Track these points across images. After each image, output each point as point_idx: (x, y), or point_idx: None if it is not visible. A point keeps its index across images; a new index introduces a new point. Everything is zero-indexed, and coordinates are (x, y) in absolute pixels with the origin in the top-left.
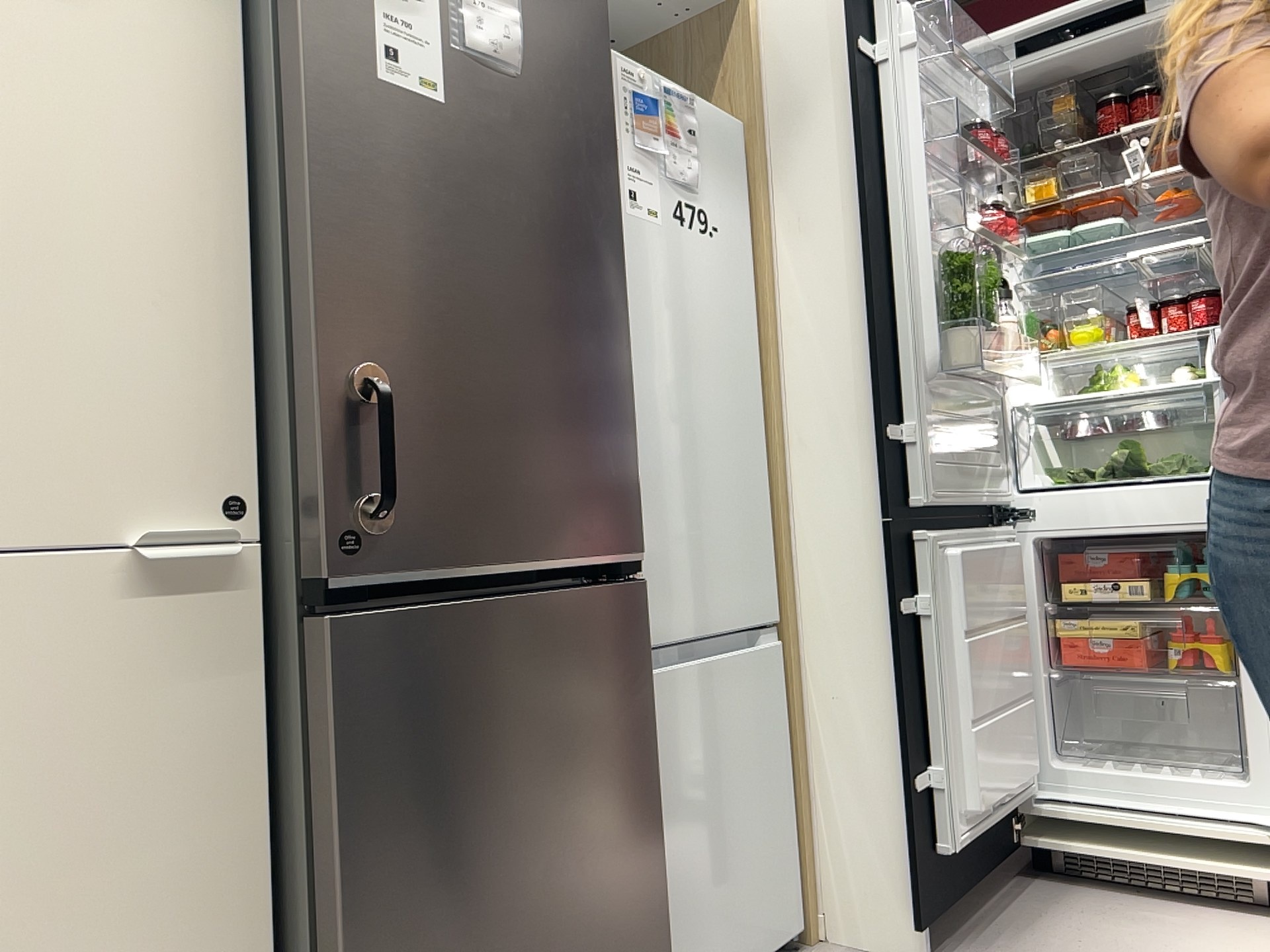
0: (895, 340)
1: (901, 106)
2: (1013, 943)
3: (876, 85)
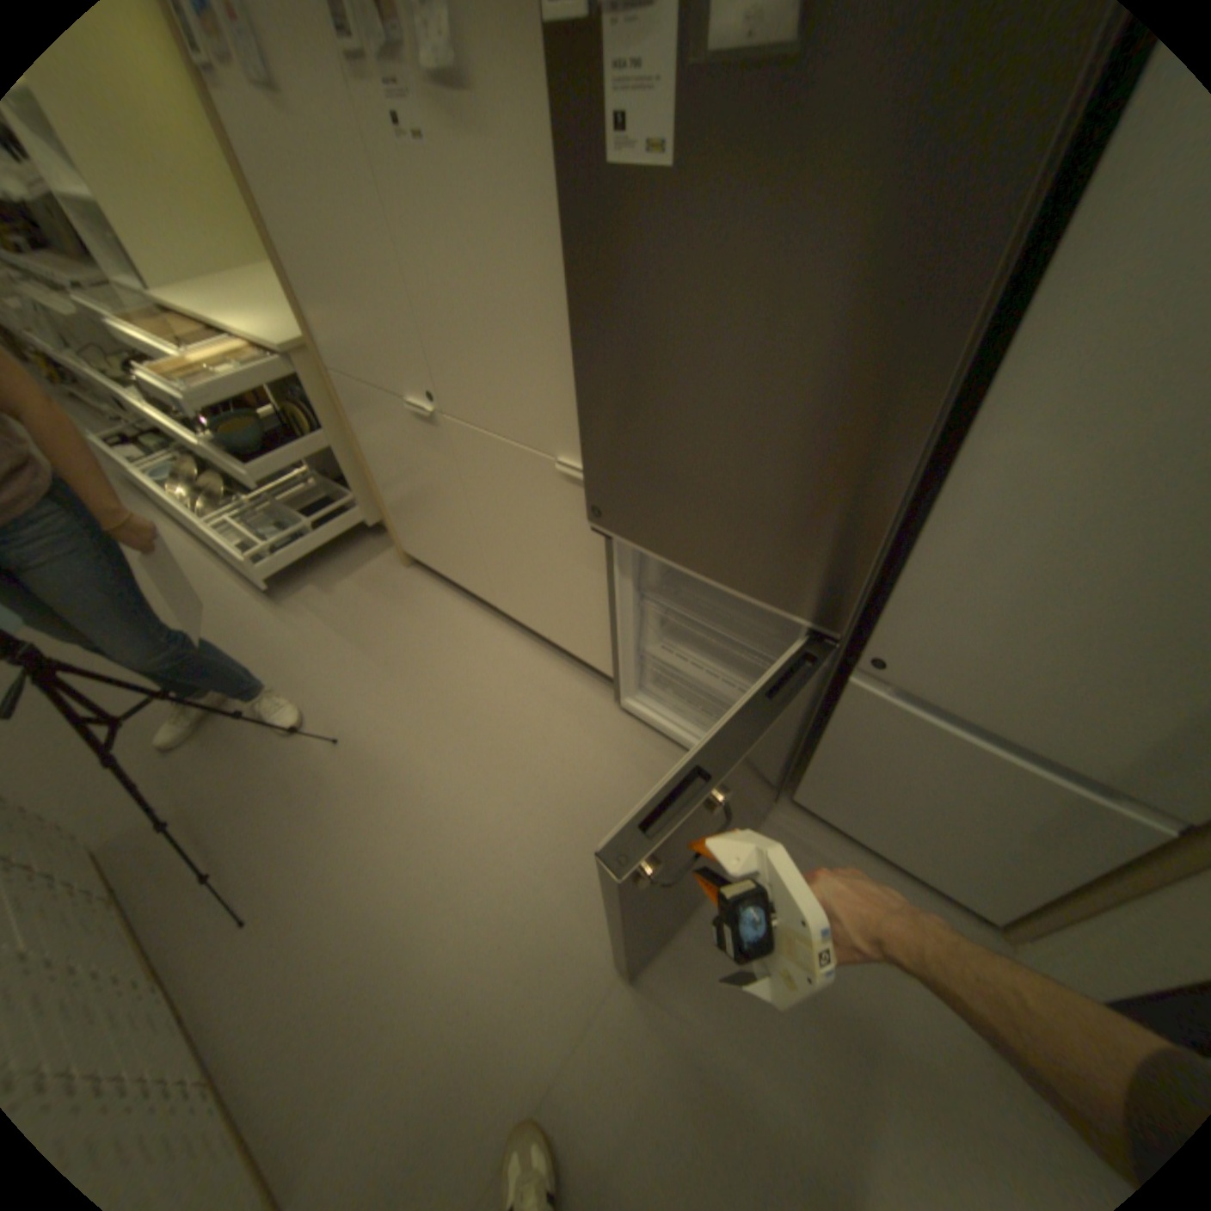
0: None
1: None
2: None
3: None
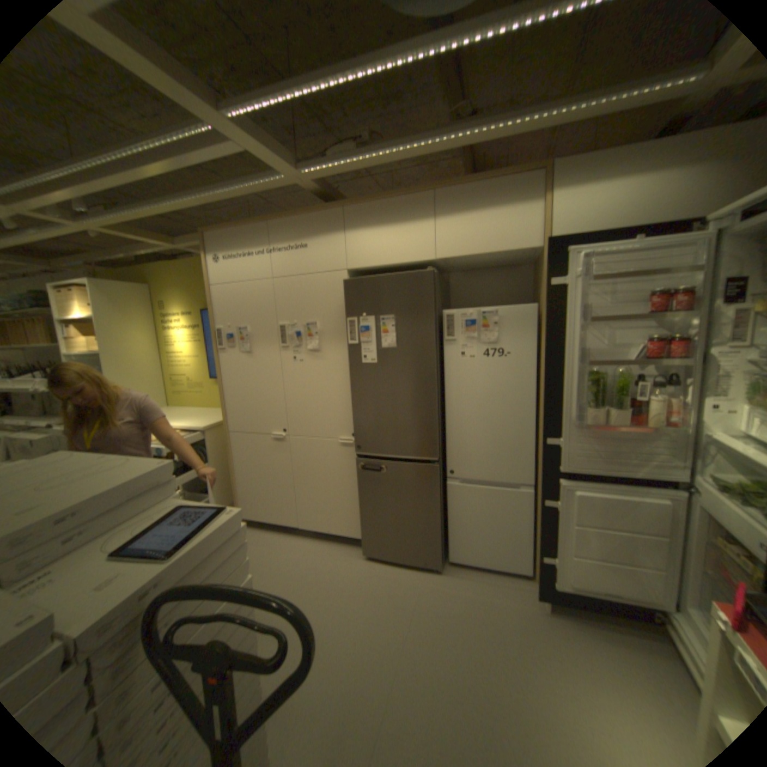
0: (561, 406)
1: (572, 305)
2: (587, 639)
3: (565, 295)
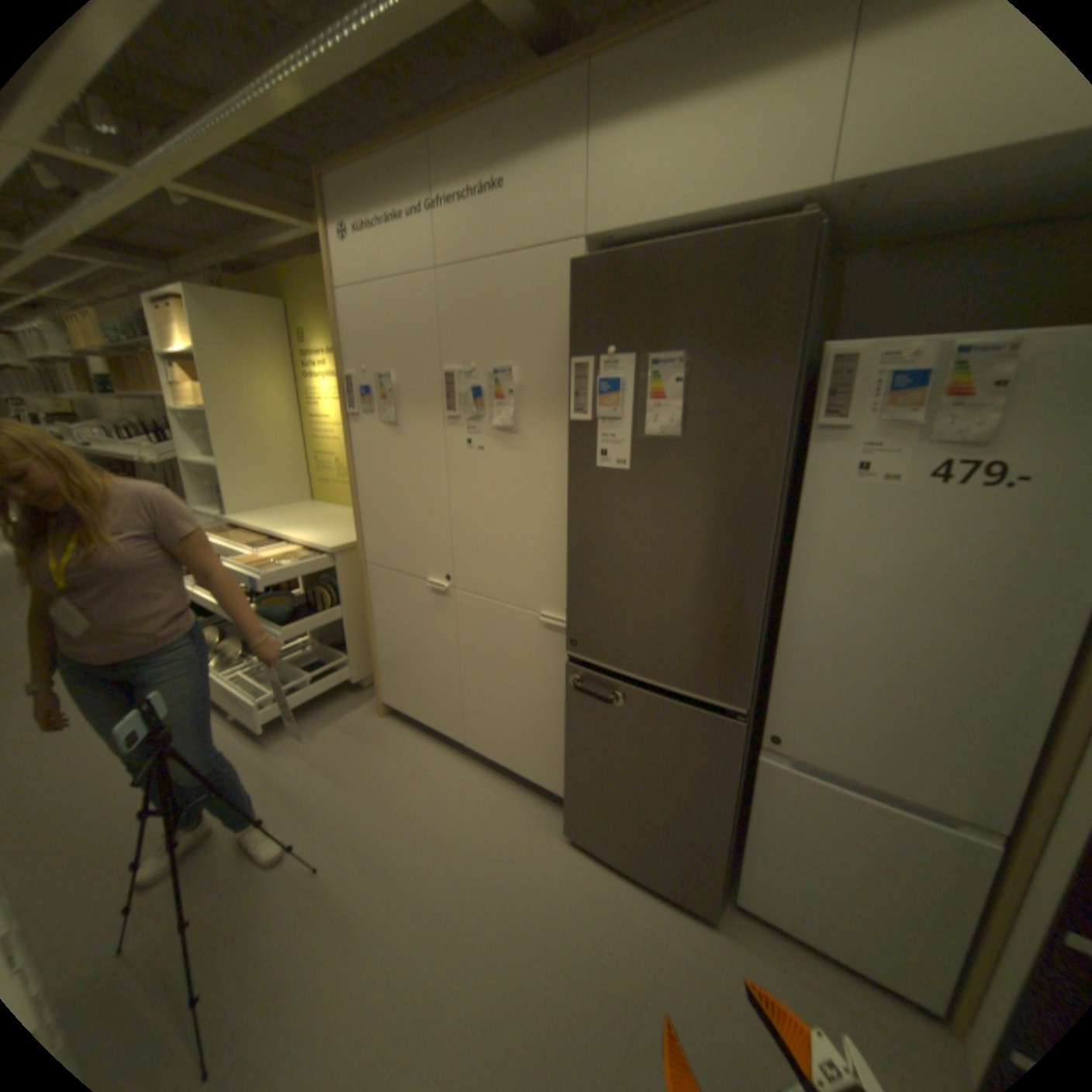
0: None
1: None
2: None
3: None
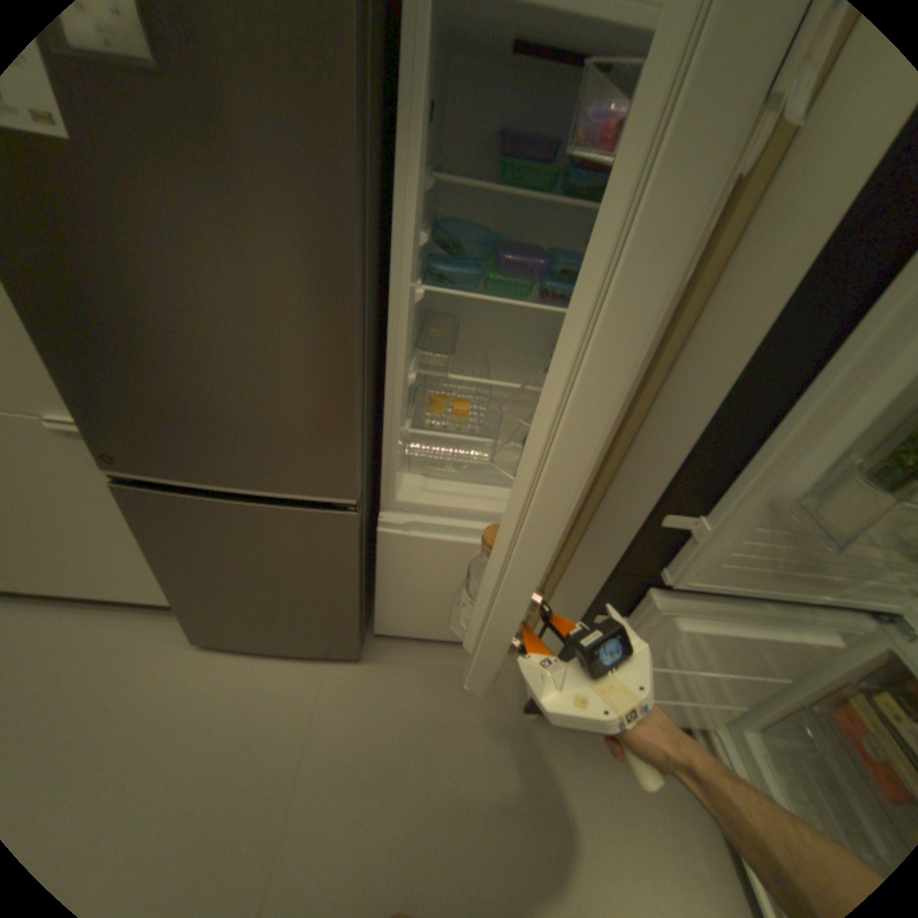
0: (755, 439)
1: None
2: (585, 757)
3: None
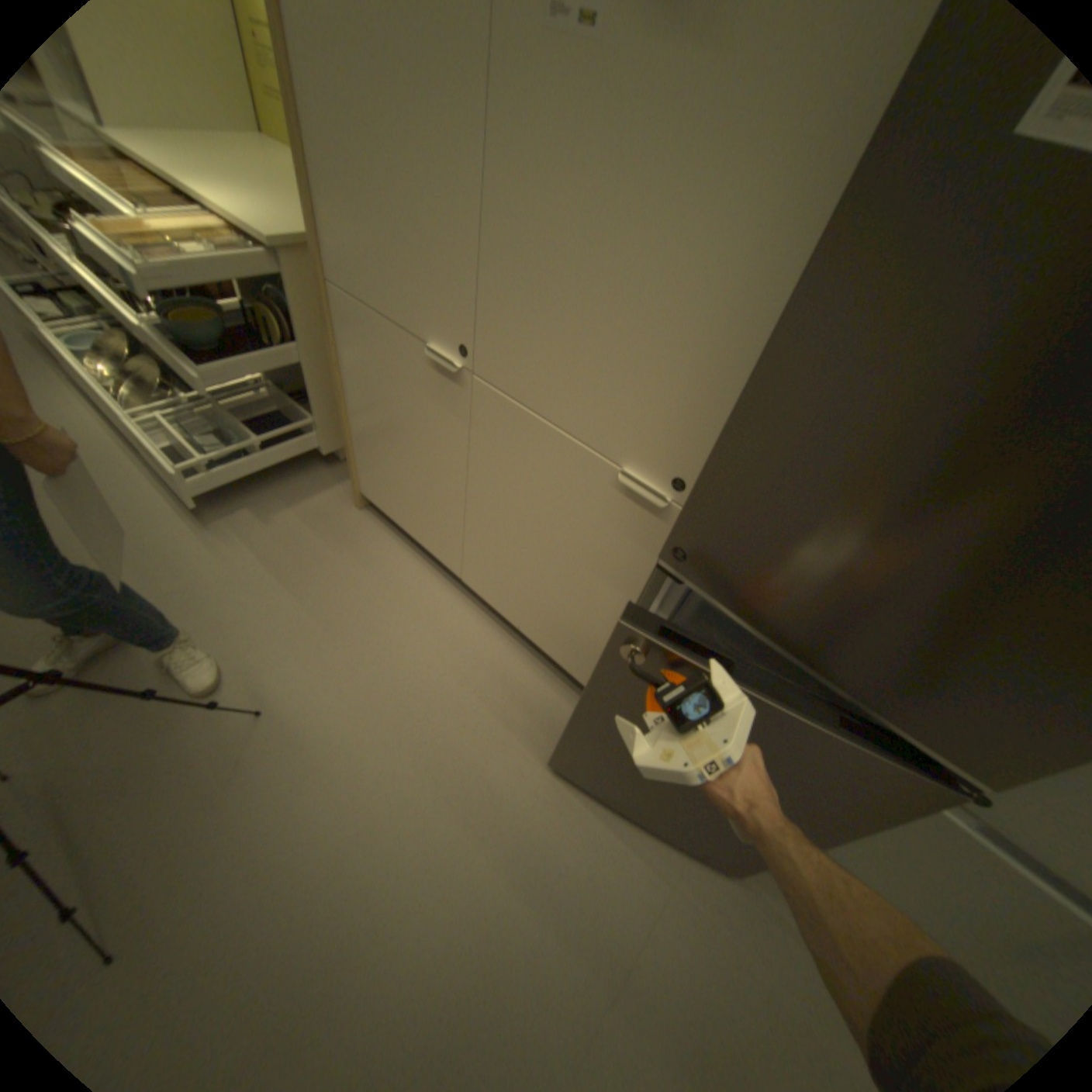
0: None
1: None
2: None
3: None
